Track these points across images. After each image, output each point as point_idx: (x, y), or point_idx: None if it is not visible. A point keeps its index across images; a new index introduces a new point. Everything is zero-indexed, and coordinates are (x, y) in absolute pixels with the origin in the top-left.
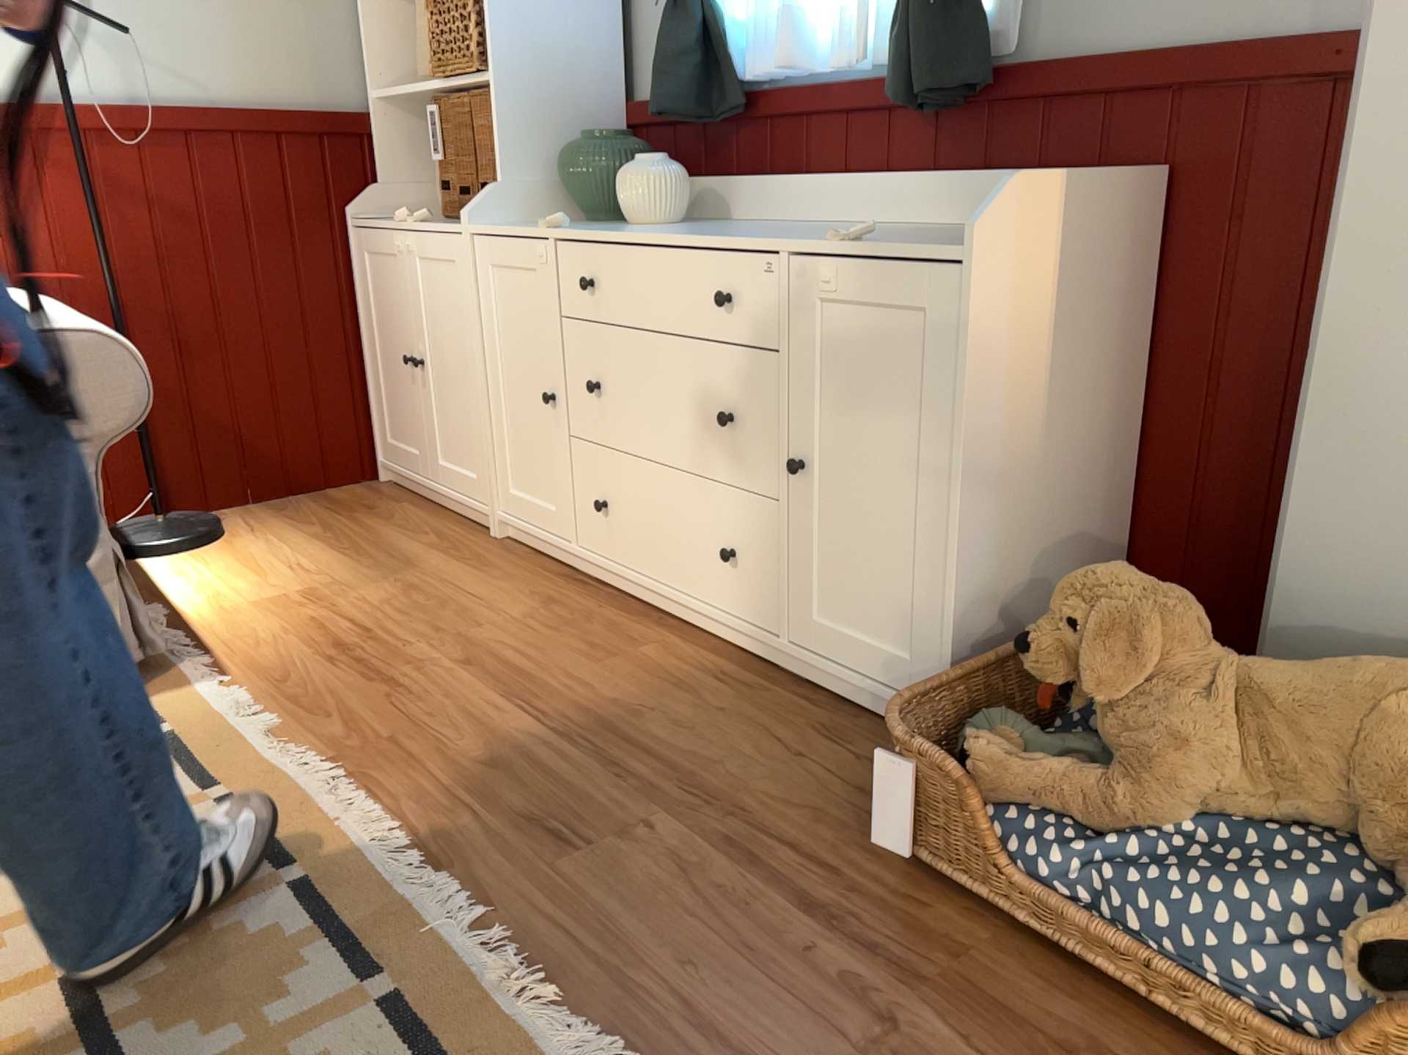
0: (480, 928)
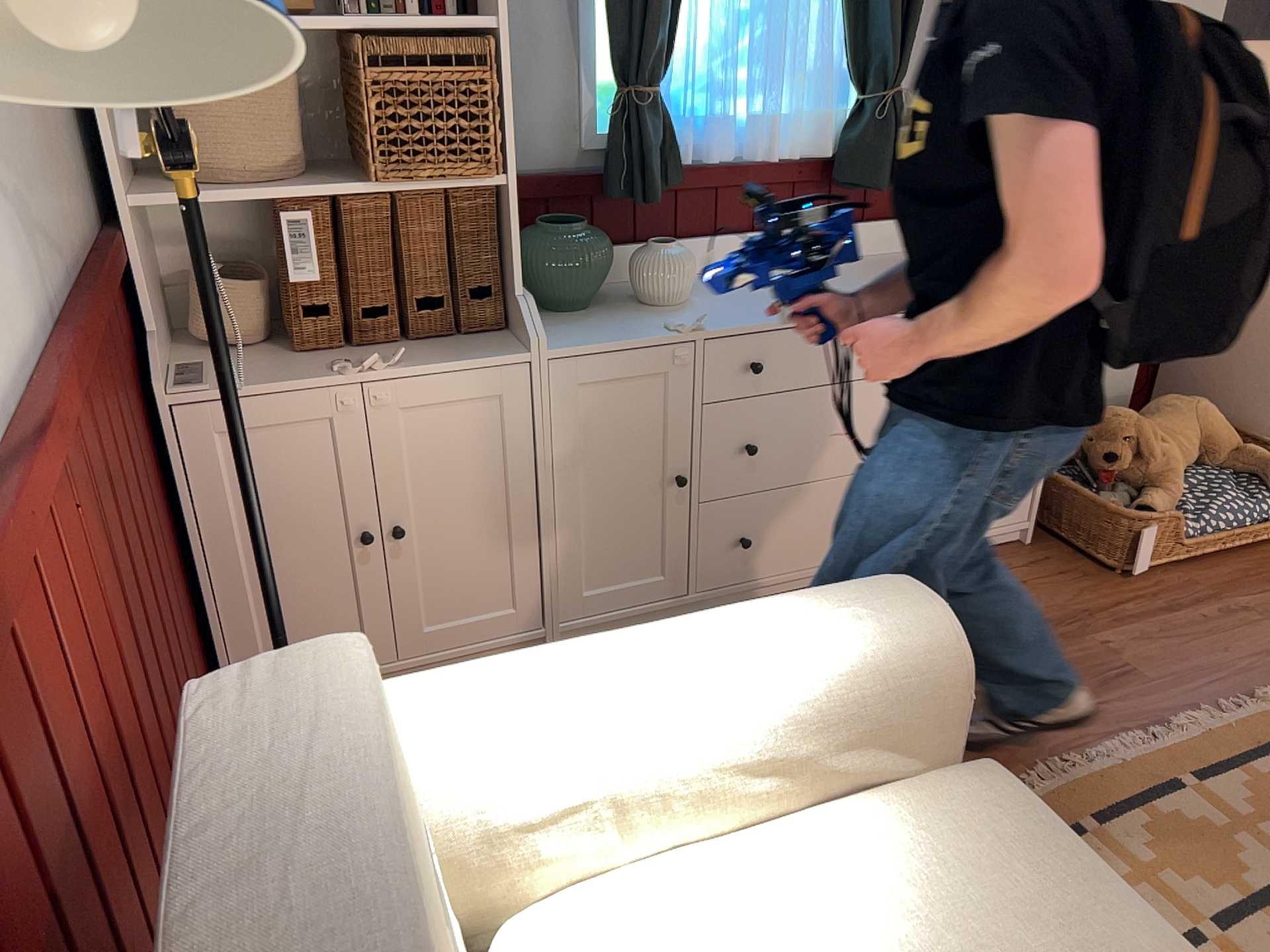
0: (1218, 710)
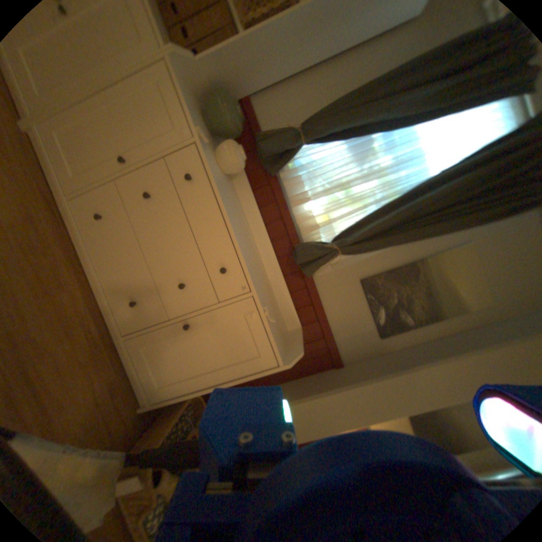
0: None
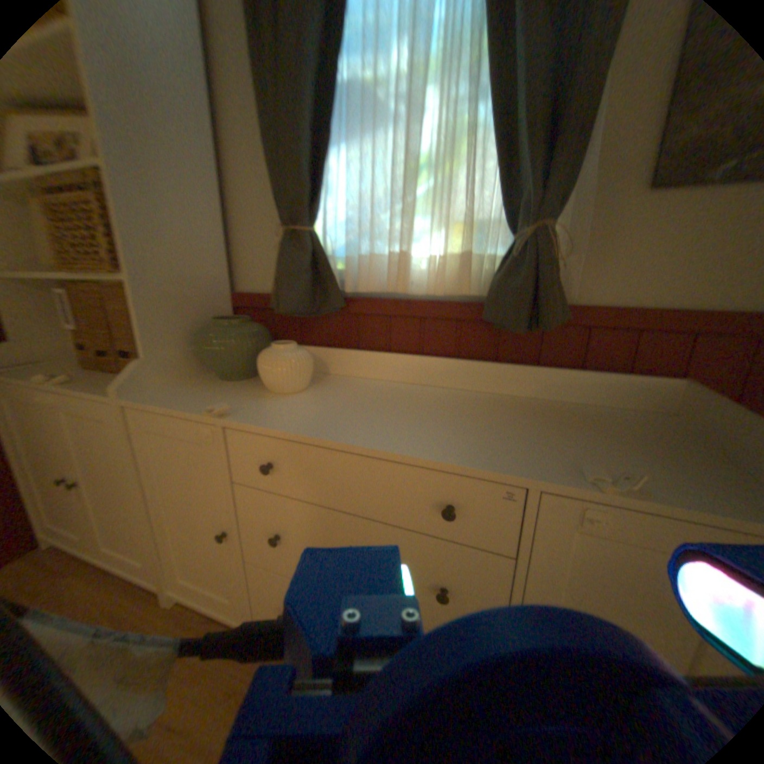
0: None
